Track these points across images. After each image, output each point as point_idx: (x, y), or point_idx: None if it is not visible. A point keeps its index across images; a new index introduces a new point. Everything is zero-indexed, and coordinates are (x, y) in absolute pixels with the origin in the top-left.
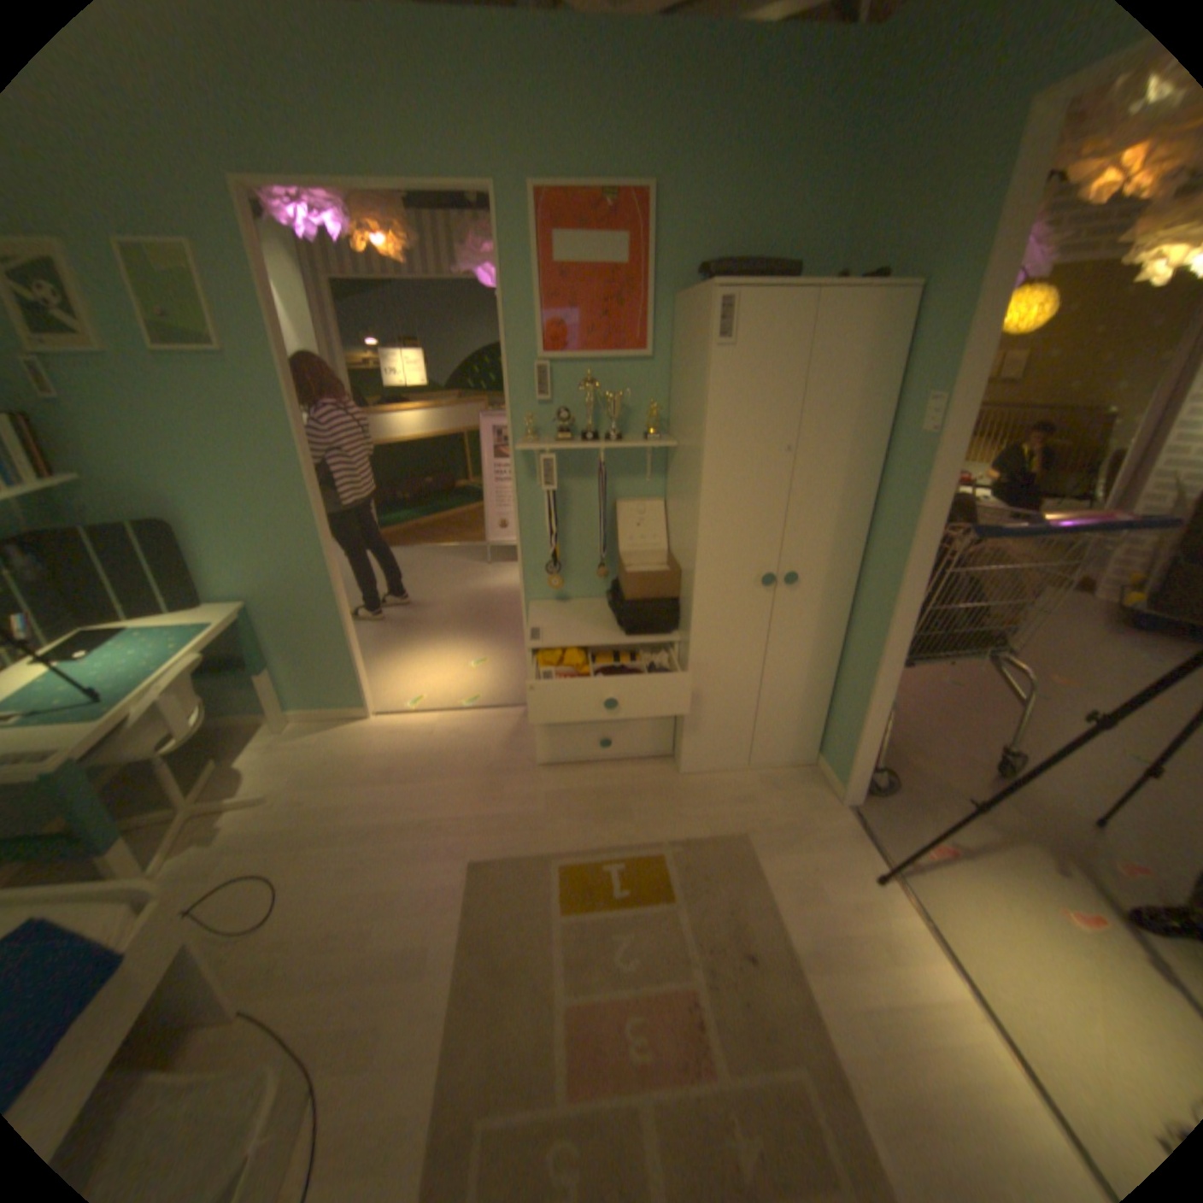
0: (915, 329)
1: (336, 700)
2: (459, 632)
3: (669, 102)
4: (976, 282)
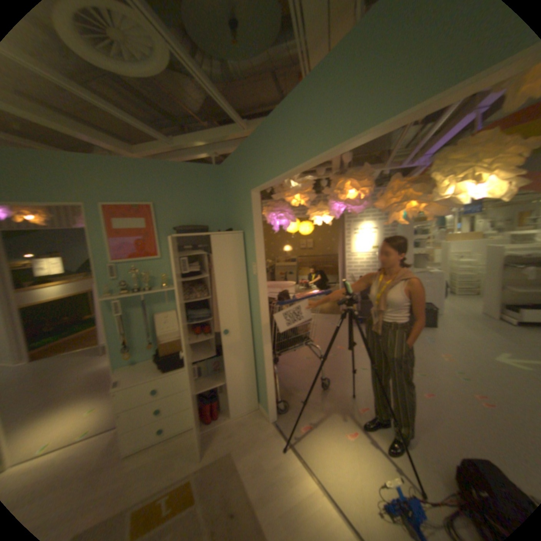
0: (244, 245)
1: None
2: (76, 399)
3: (153, 181)
4: (252, 233)
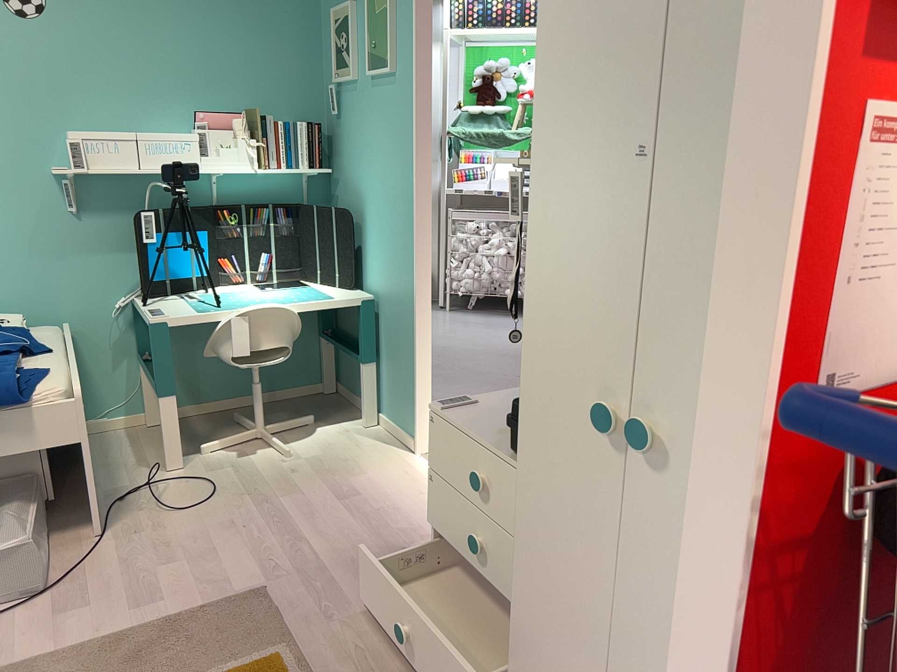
0: None
1: (404, 422)
2: None
3: None
4: None
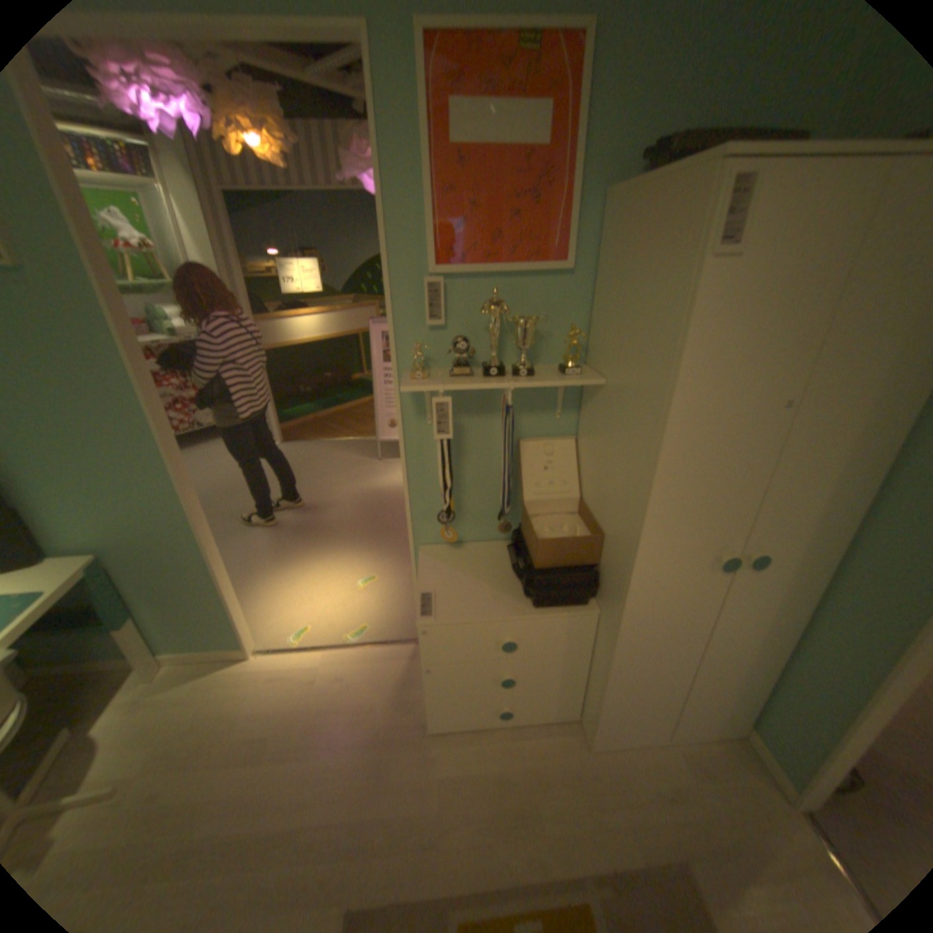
0: None
1: (212, 644)
2: (349, 542)
3: None
4: None
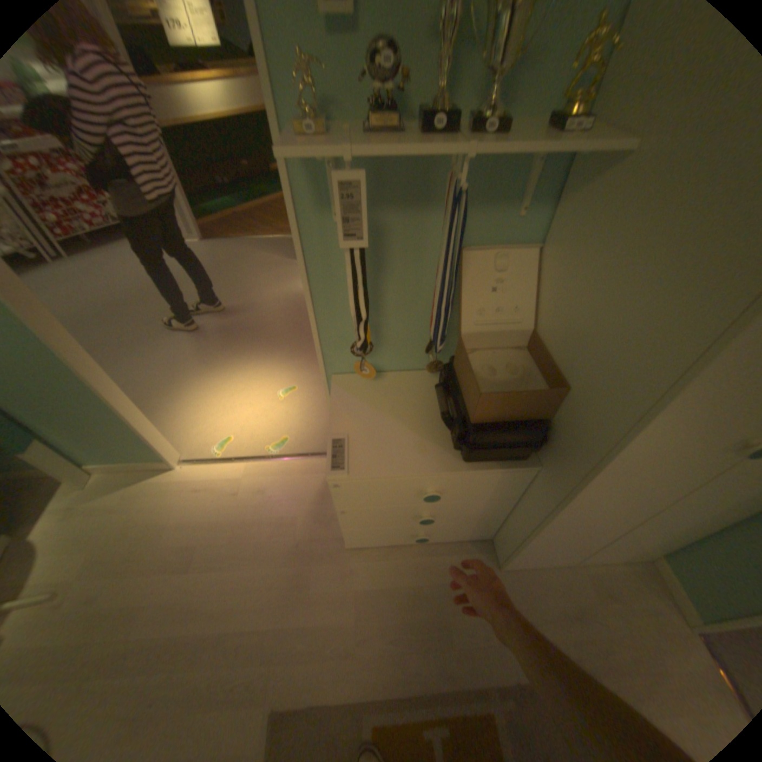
0: None
1: (134, 458)
2: (270, 350)
3: None
4: None
